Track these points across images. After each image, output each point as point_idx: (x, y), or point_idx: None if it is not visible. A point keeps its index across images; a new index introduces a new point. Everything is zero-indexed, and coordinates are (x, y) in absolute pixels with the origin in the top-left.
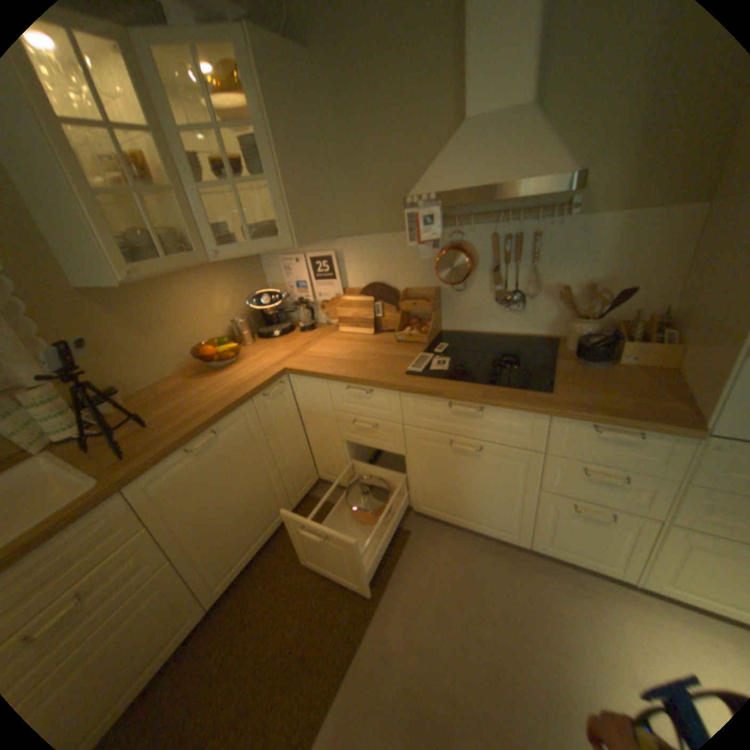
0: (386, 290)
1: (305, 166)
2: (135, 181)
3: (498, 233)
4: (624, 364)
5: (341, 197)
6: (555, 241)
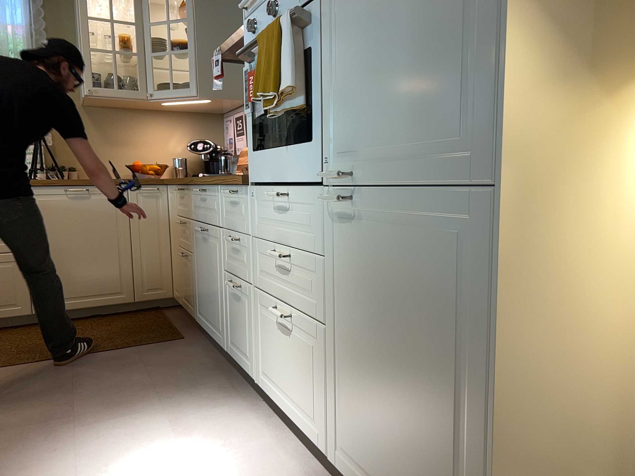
0: None
1: None
2: (121, 50)
3: None
4: None
5: None
6: None
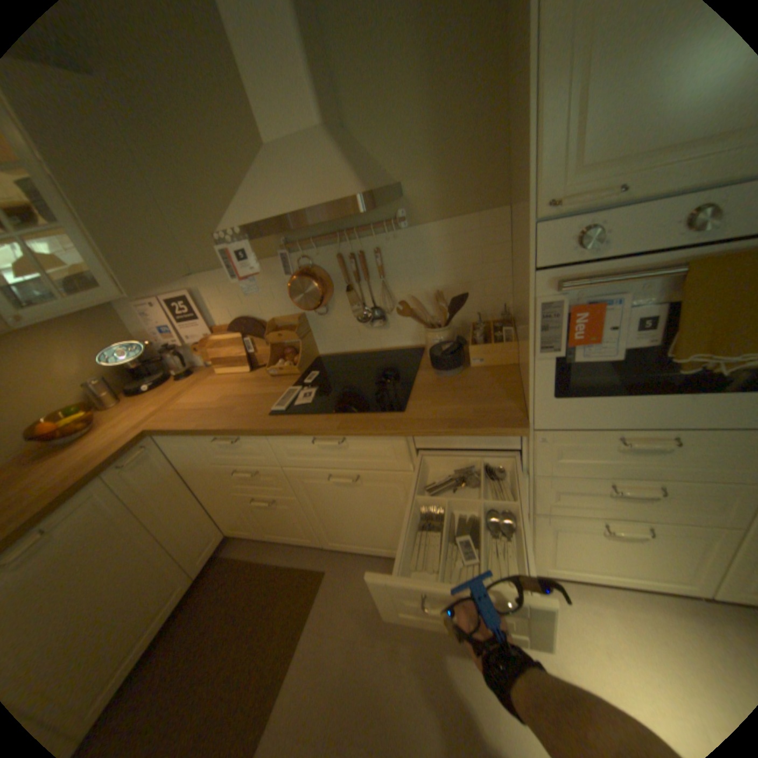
0: (252, 324)
1: (120, 206)
2: None
3: (342, 253)
4: (473, 367)
5: (180, 233)
6: (394, 255)
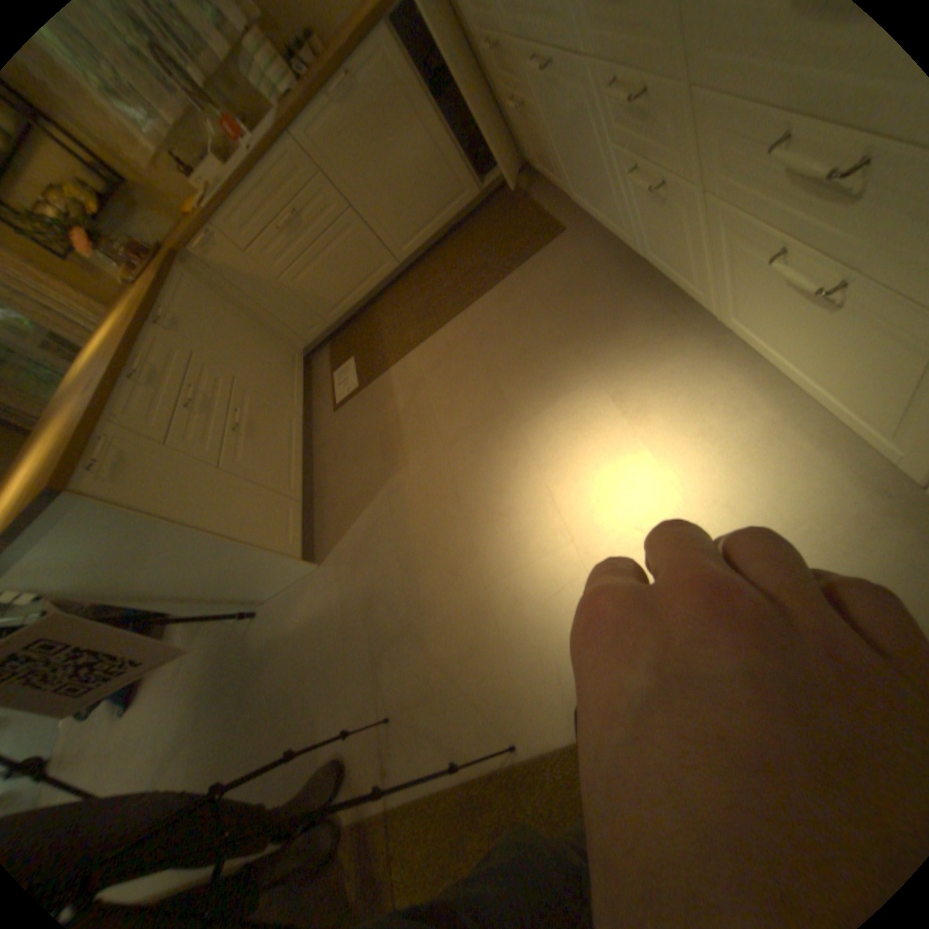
0: None
1: None
2: None
3: None
4: None
5: None
6: None
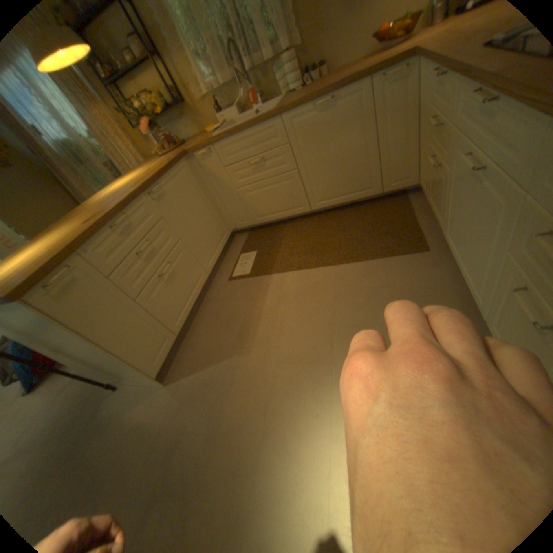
0: None
1: None
2: None
3: None
4: None
5: None
6: None
